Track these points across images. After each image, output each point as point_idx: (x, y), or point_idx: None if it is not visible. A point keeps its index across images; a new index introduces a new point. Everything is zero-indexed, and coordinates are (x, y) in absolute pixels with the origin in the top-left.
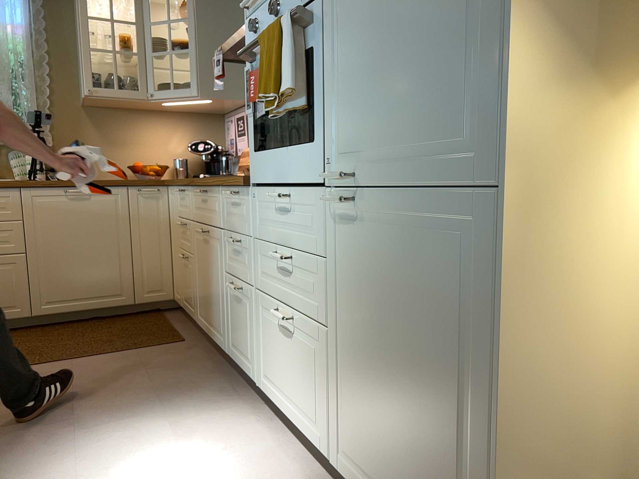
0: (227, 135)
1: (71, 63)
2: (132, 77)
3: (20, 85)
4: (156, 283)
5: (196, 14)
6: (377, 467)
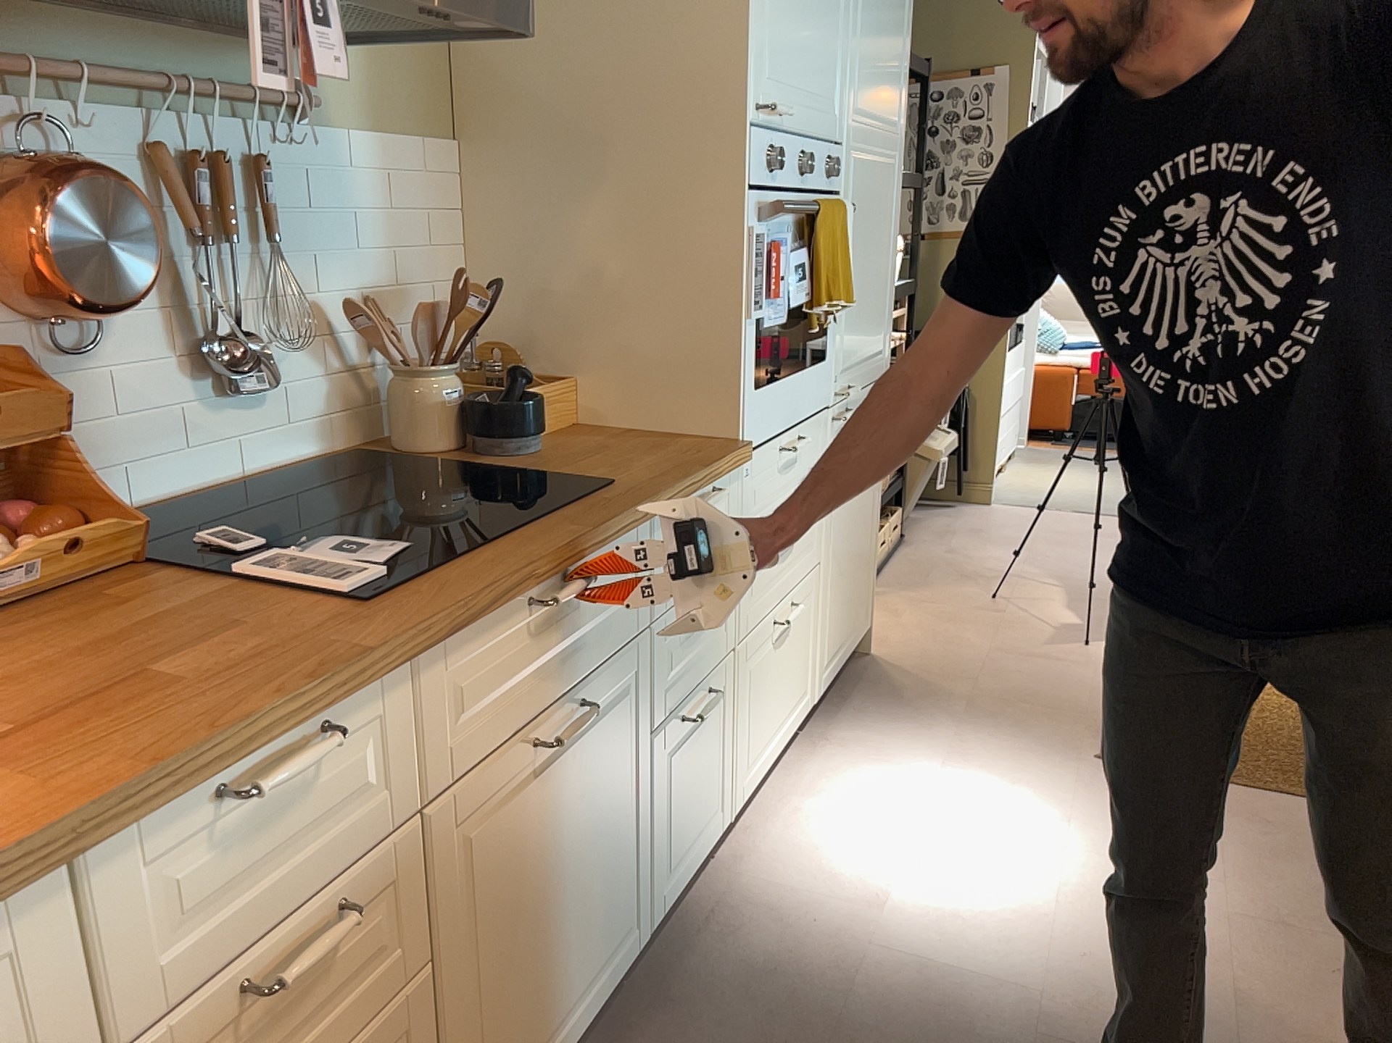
0: None
1: None
2: None
3: None
4: None
5: None
6: (841, 630)
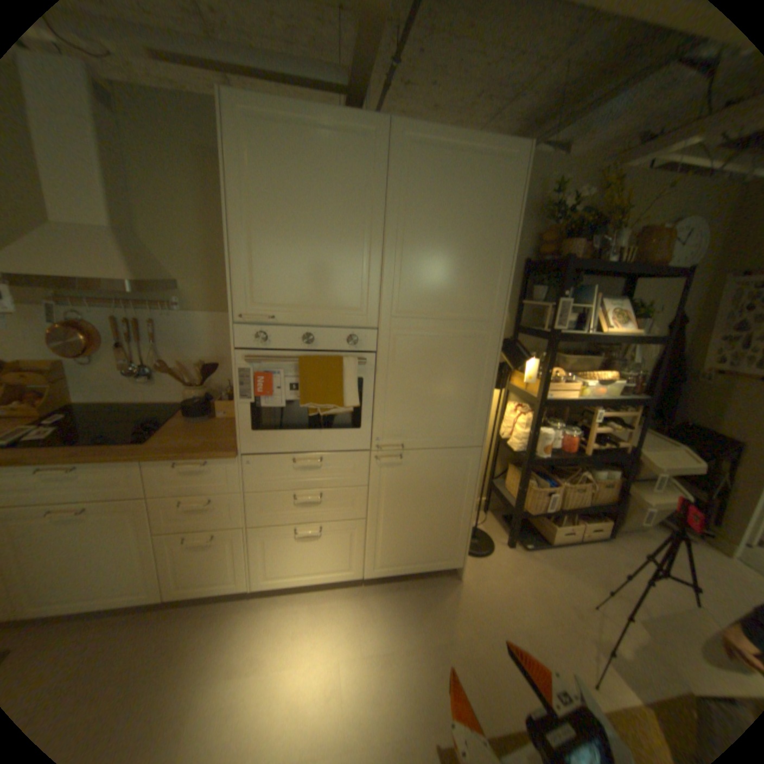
0: None
1: None
2: None
3: None
4: None
5: None
6: (402, 557)
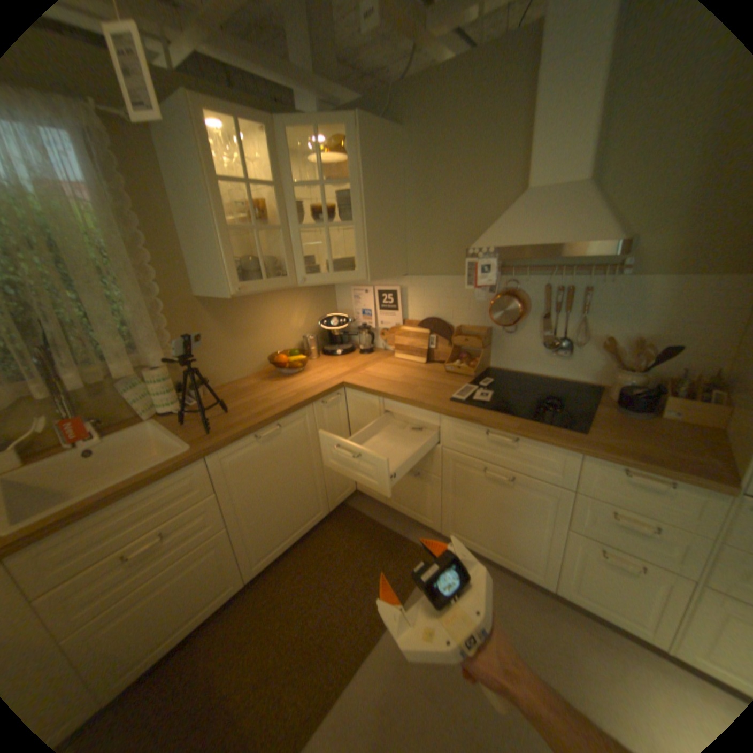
0: (355, 305)
1: (169, 240)
2: (272, 258)
3: (116, 288)
4: (344, 484)
5: (357, 174)
6: None
